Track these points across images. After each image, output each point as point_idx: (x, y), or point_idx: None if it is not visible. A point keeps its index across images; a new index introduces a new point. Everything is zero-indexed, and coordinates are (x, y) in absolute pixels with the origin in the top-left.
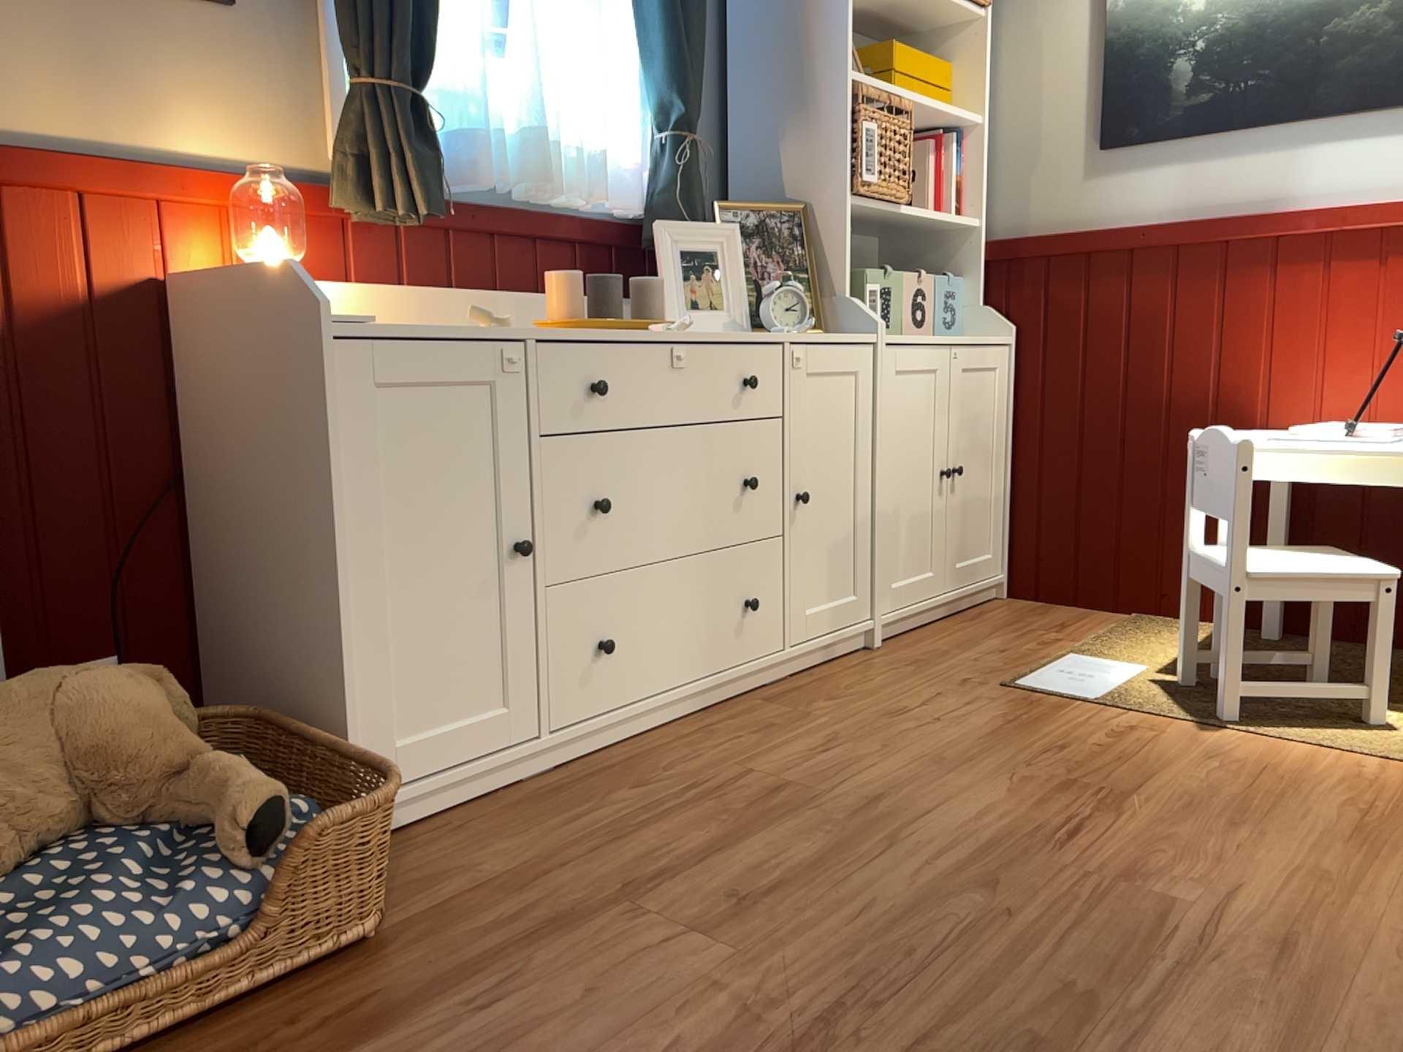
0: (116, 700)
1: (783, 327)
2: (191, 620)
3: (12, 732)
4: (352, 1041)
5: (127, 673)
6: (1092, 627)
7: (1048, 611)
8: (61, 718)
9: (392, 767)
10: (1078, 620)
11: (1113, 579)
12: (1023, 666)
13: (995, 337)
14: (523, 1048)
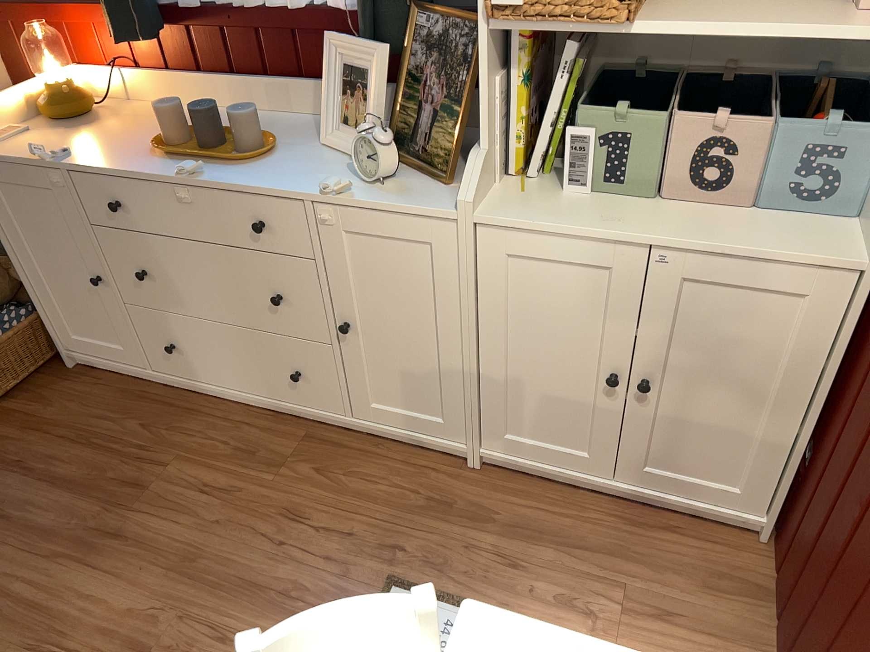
0: None
1: (325, 181)
2: None
3: None
4: None
5: None
6: (677, 650)
7: (728, 595)
8: None
9: None
10: (703, 633)
11: (794, 649)
12: (462, 590)
13: (859, 248)
14: None
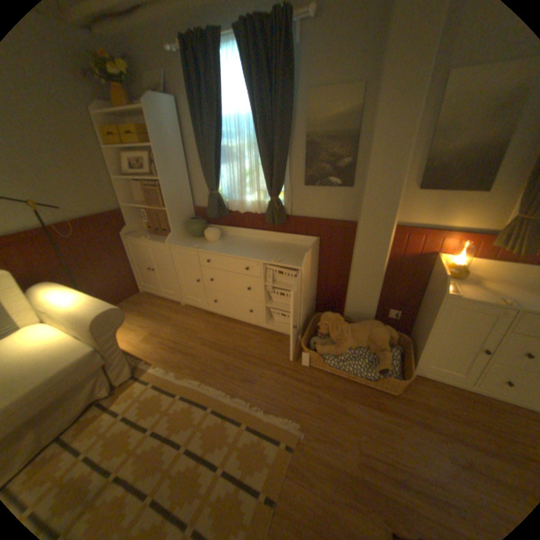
0: (379, 335)
1: None
2: (417, 312)
3: (364, 332)
4: (377, 410)
5: (386, 330)
6: None
7: None
8: (370, 333)
9: (413, 378)
10: None
11: None
12: None
13: None
14: (395, 439)
